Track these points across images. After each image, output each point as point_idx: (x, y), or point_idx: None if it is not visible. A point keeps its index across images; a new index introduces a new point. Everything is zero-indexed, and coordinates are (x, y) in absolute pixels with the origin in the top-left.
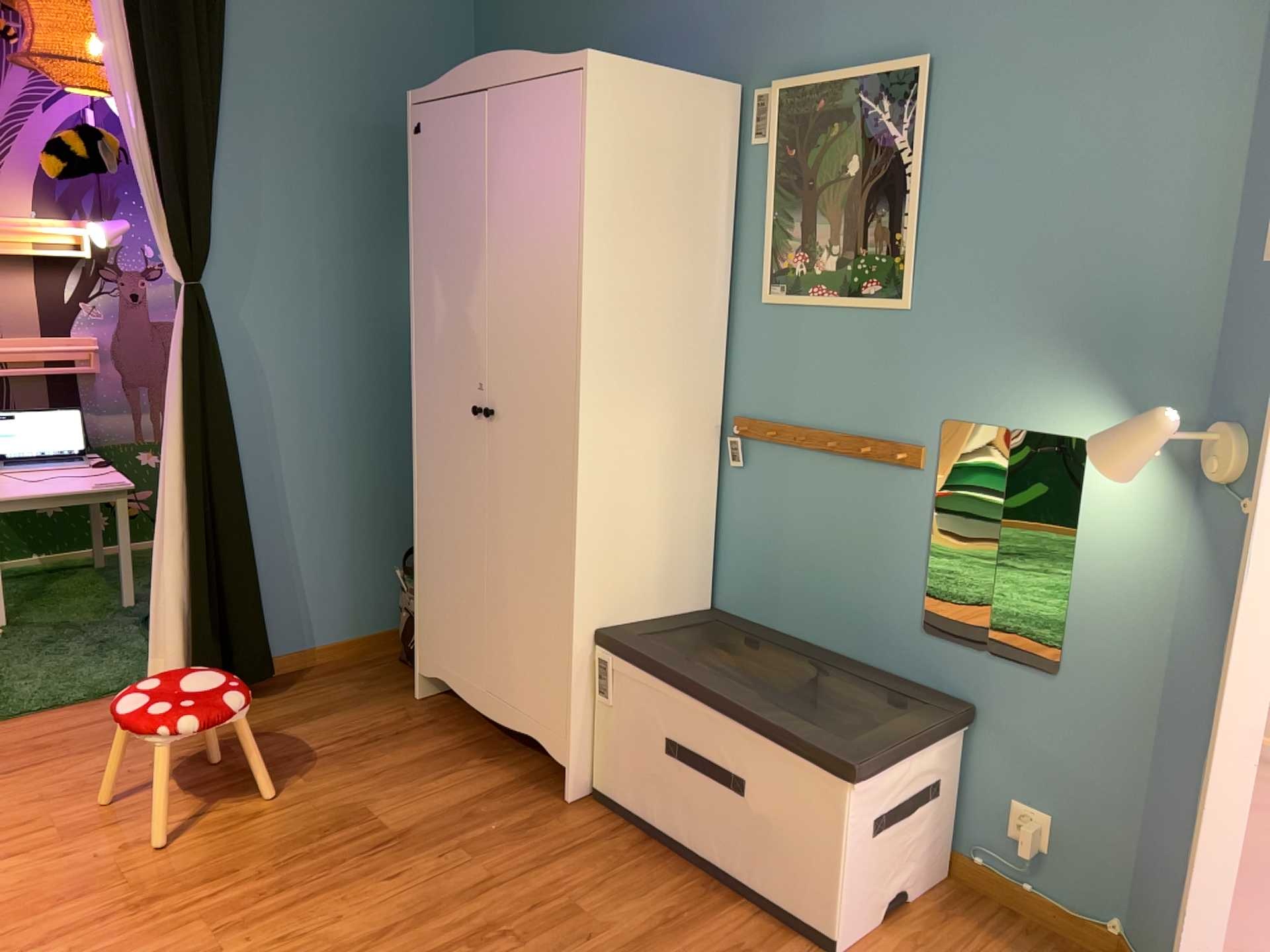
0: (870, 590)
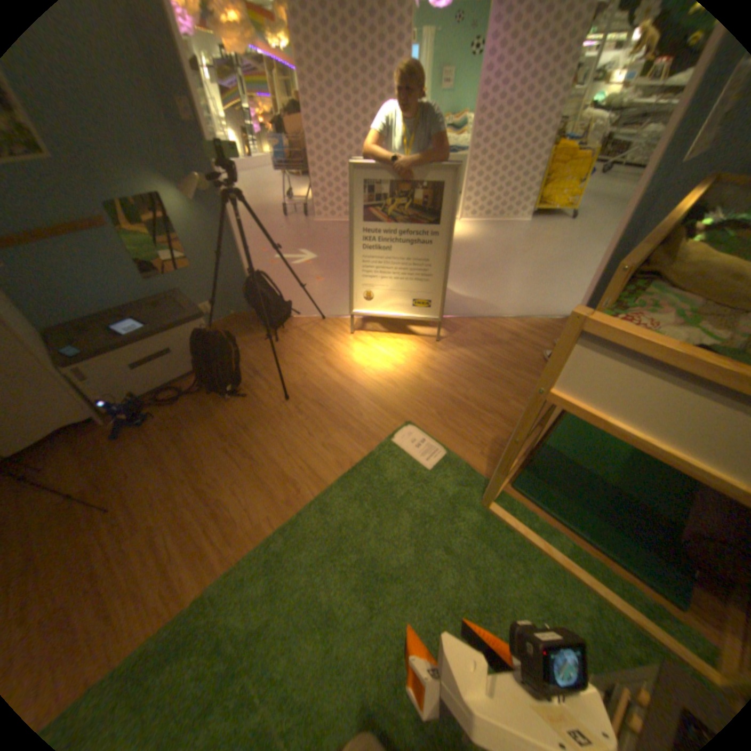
0: (116, 280)
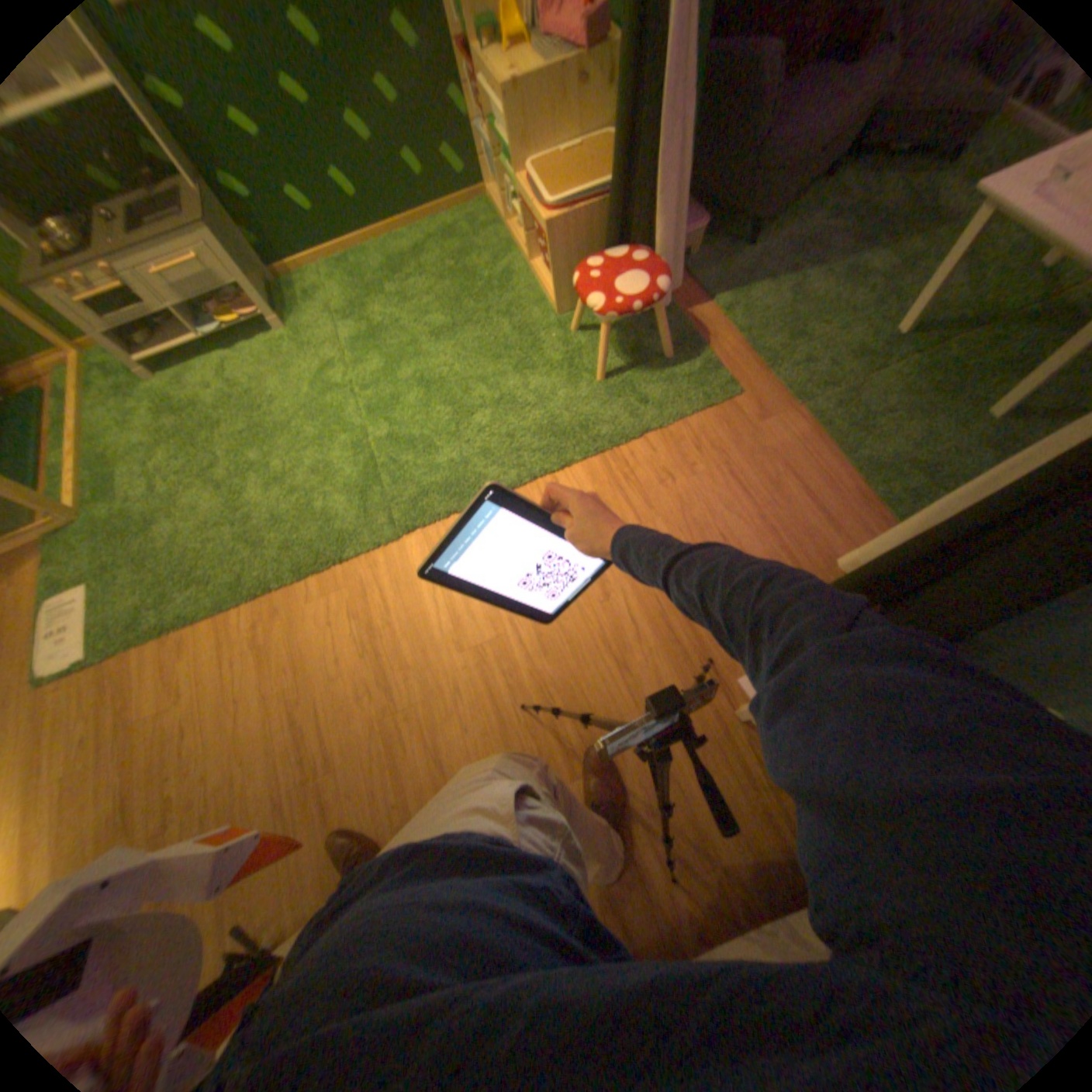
0: None
